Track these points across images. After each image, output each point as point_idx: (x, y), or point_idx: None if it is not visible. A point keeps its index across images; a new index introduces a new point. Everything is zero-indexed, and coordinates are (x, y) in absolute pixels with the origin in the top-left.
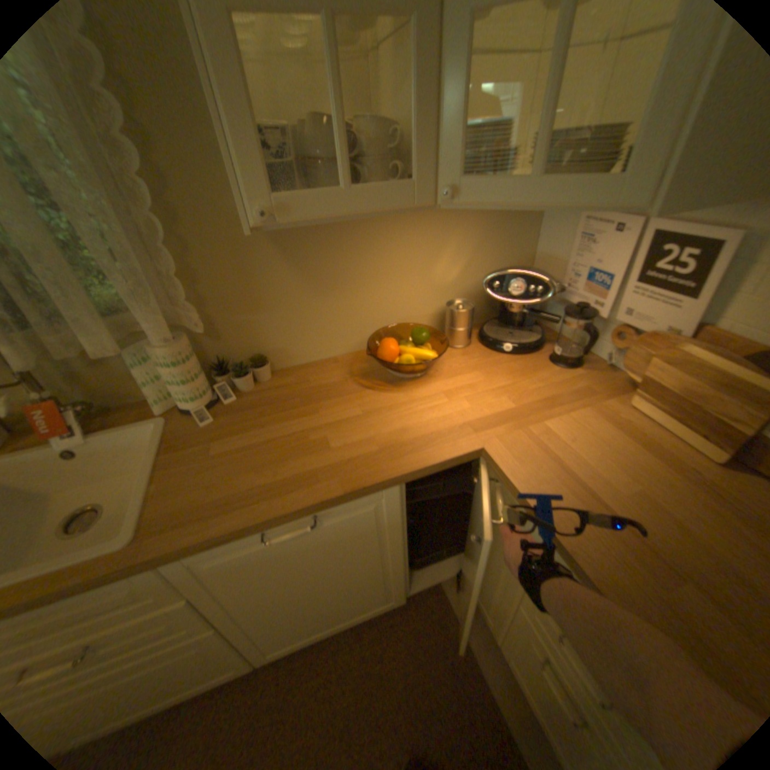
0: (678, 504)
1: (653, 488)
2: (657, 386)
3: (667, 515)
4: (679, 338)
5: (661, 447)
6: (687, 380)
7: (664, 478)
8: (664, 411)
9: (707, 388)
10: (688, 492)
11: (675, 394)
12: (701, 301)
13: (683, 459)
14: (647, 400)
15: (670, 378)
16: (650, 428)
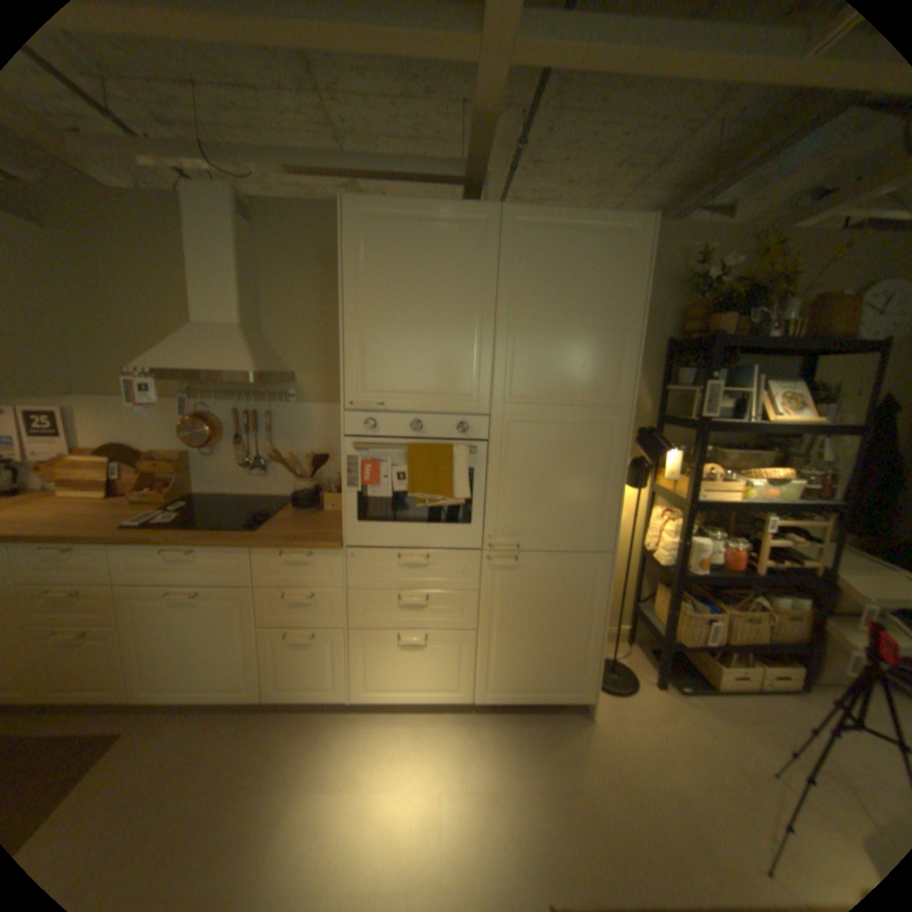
0: (79, 511)
1: (67, 511)
2: (64, 481)
3: (72, 514)
4: (63, 457)
5: (74, 503)
6: (74, 472)
7: (73, 508)
8: (73, 490)
9: (83, 471)
10: (85, 508)
11: (73, 480)
12: (66, 439)
13: (86, 502)
14: (63, 490)
15: (68, 475)
16: (69, 500)
